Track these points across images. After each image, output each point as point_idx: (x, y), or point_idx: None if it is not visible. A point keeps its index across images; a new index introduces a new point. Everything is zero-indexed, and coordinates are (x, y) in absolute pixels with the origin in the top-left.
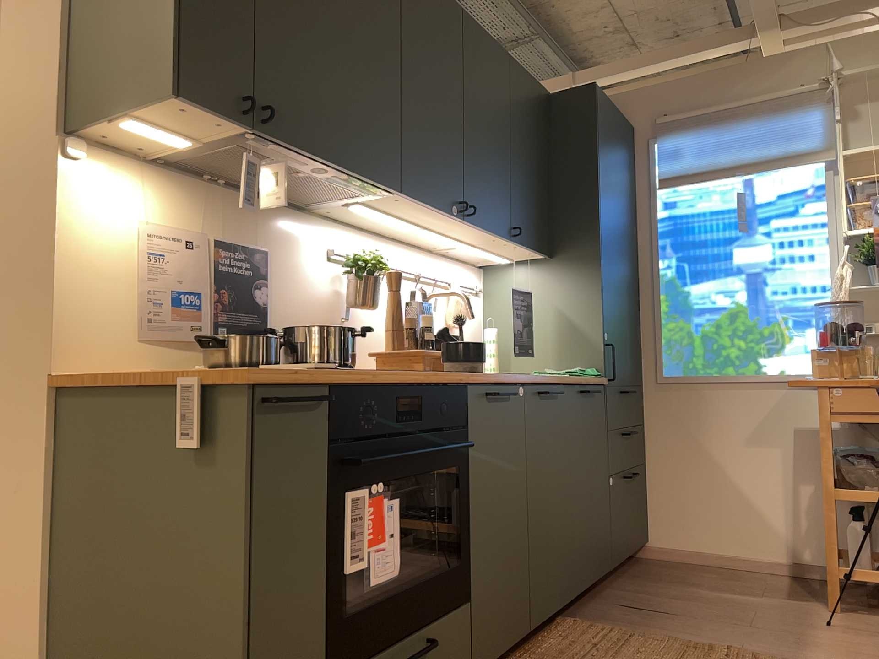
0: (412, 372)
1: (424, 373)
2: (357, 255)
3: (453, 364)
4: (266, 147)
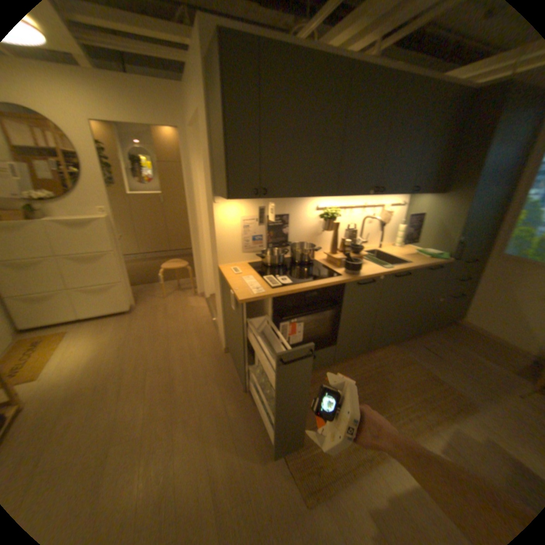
0: (317, 281)
1: (323, 280)
2: (327, 210)
3: (345, 270)
4: (270, 198)
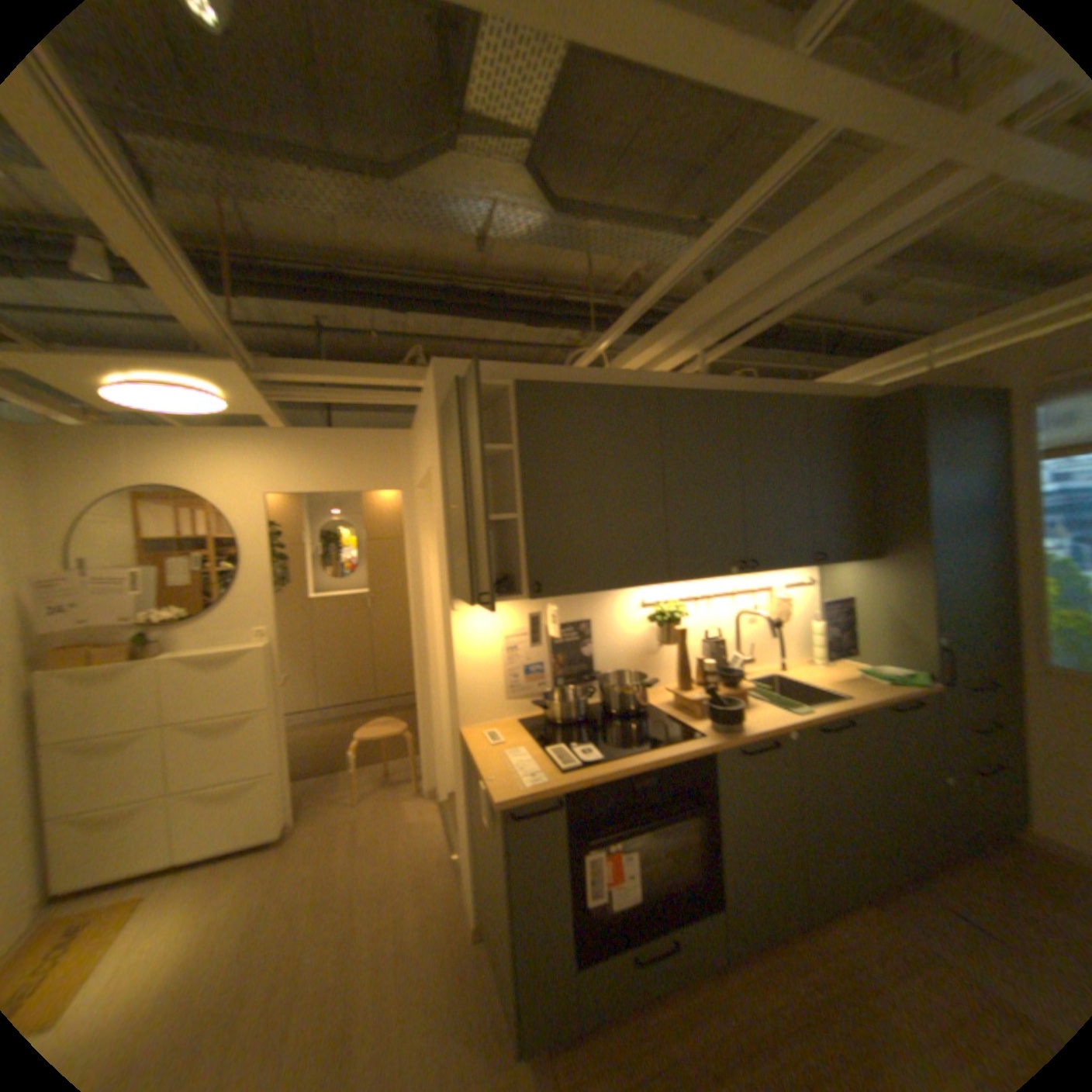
0: (655, 752)
1: (668, 750)
2: (660, 606)
3: (711, 724)
4: (547, 596)
